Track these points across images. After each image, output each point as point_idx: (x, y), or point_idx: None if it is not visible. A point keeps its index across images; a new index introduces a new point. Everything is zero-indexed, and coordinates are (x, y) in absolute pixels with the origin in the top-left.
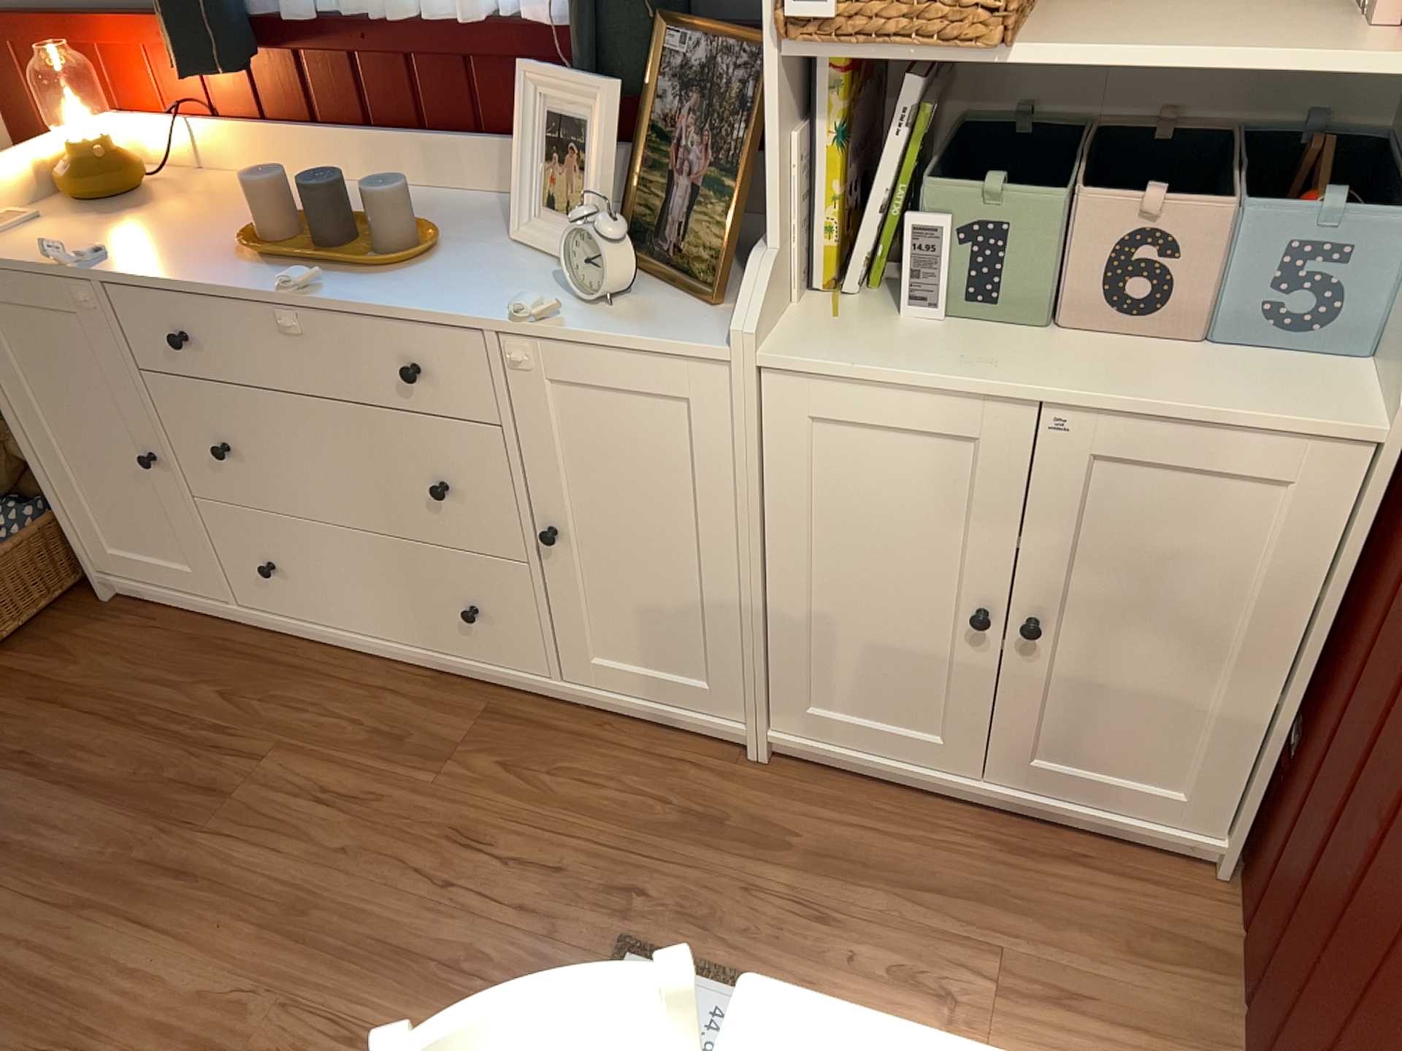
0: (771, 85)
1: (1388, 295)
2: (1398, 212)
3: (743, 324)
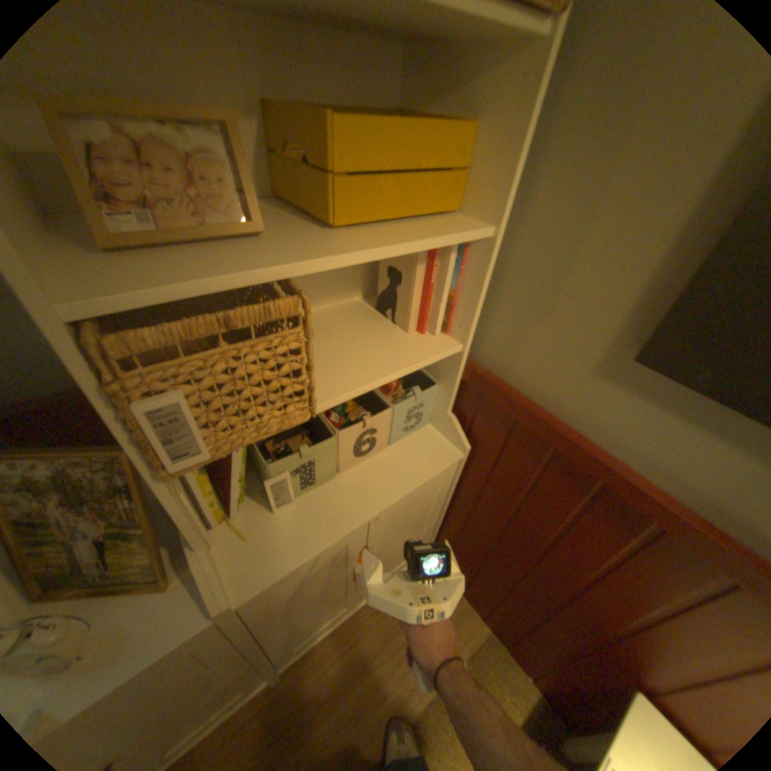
0: (159, 491)
1: (438, 406)
2: (432, 381)
3: (213, 607)
